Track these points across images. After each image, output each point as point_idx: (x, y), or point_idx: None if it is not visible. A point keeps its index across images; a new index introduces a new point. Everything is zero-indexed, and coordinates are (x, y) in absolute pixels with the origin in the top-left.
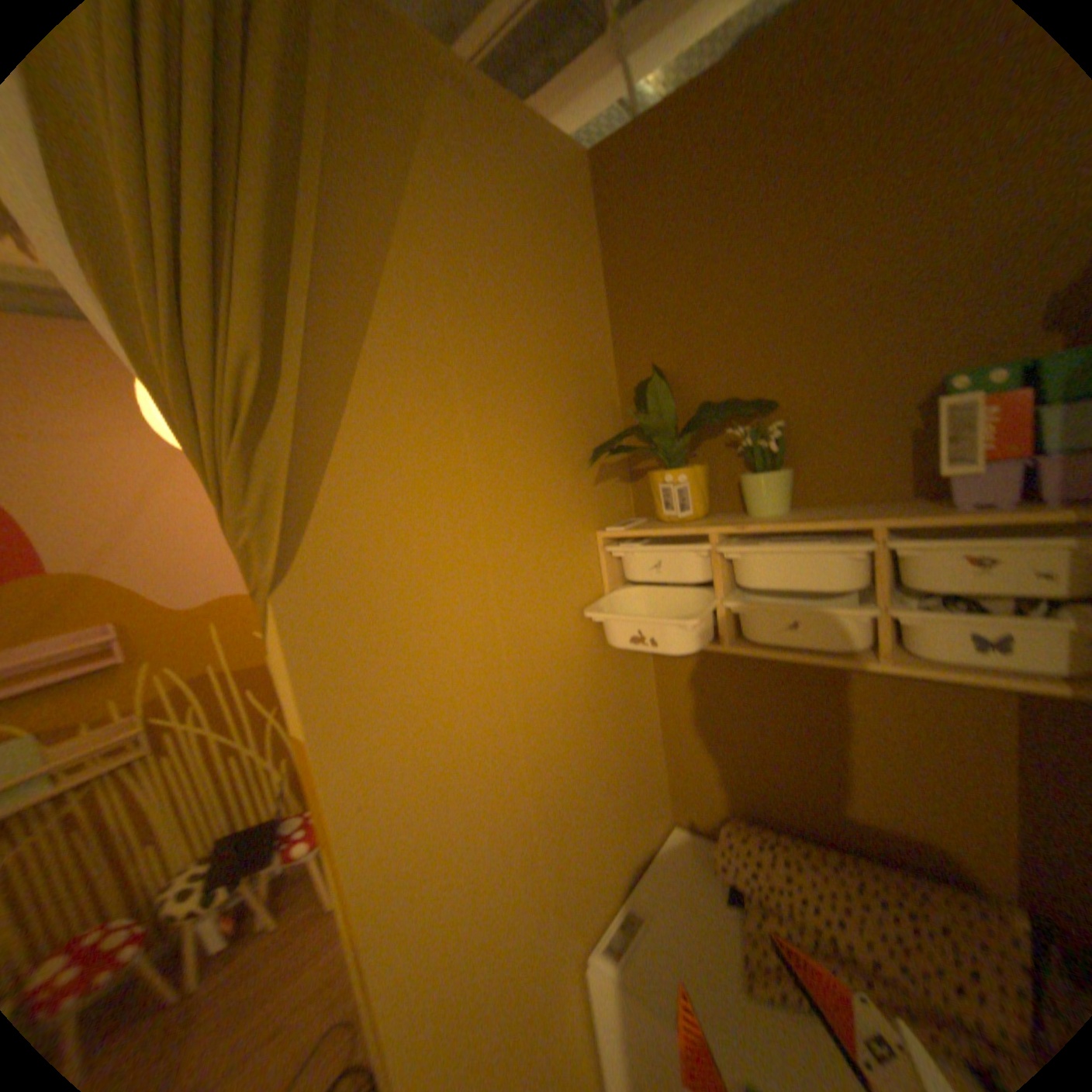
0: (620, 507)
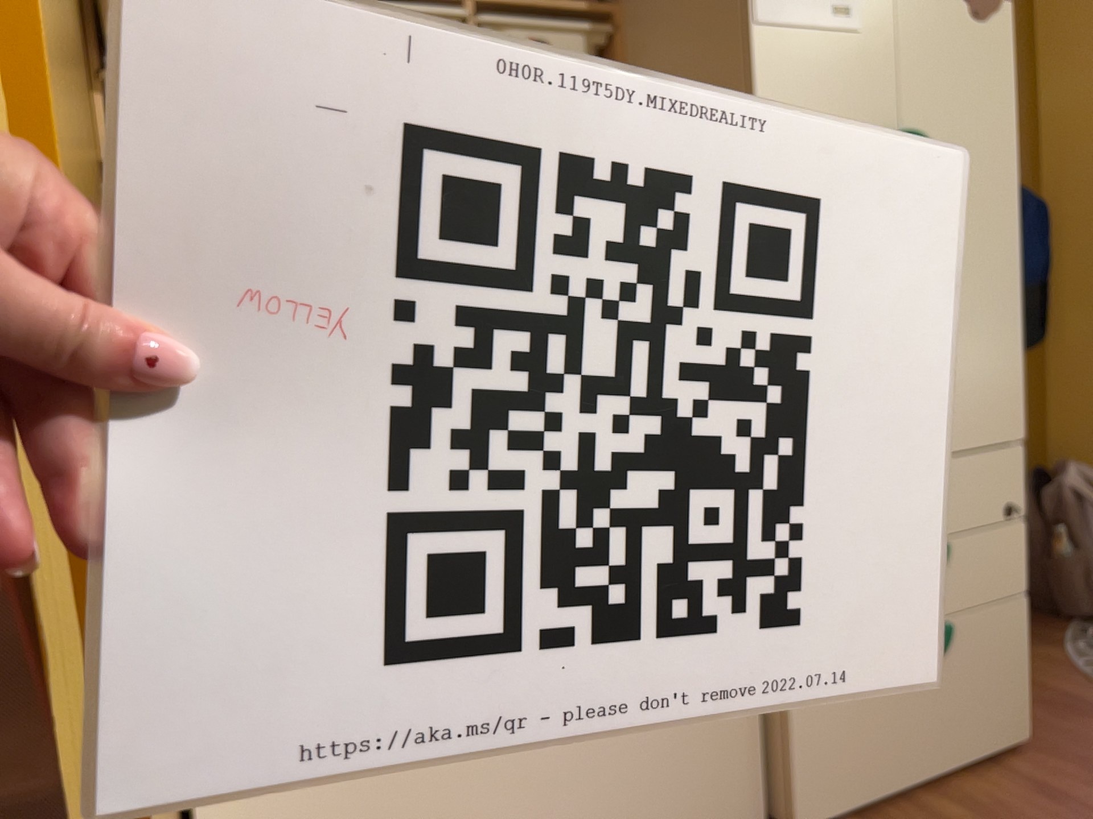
0: None
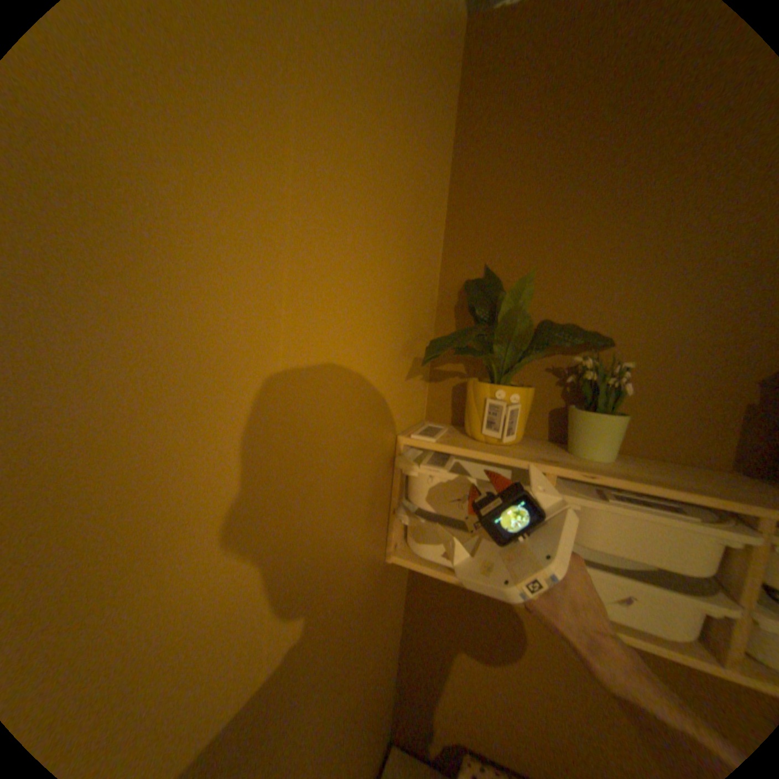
0: (419, 407)
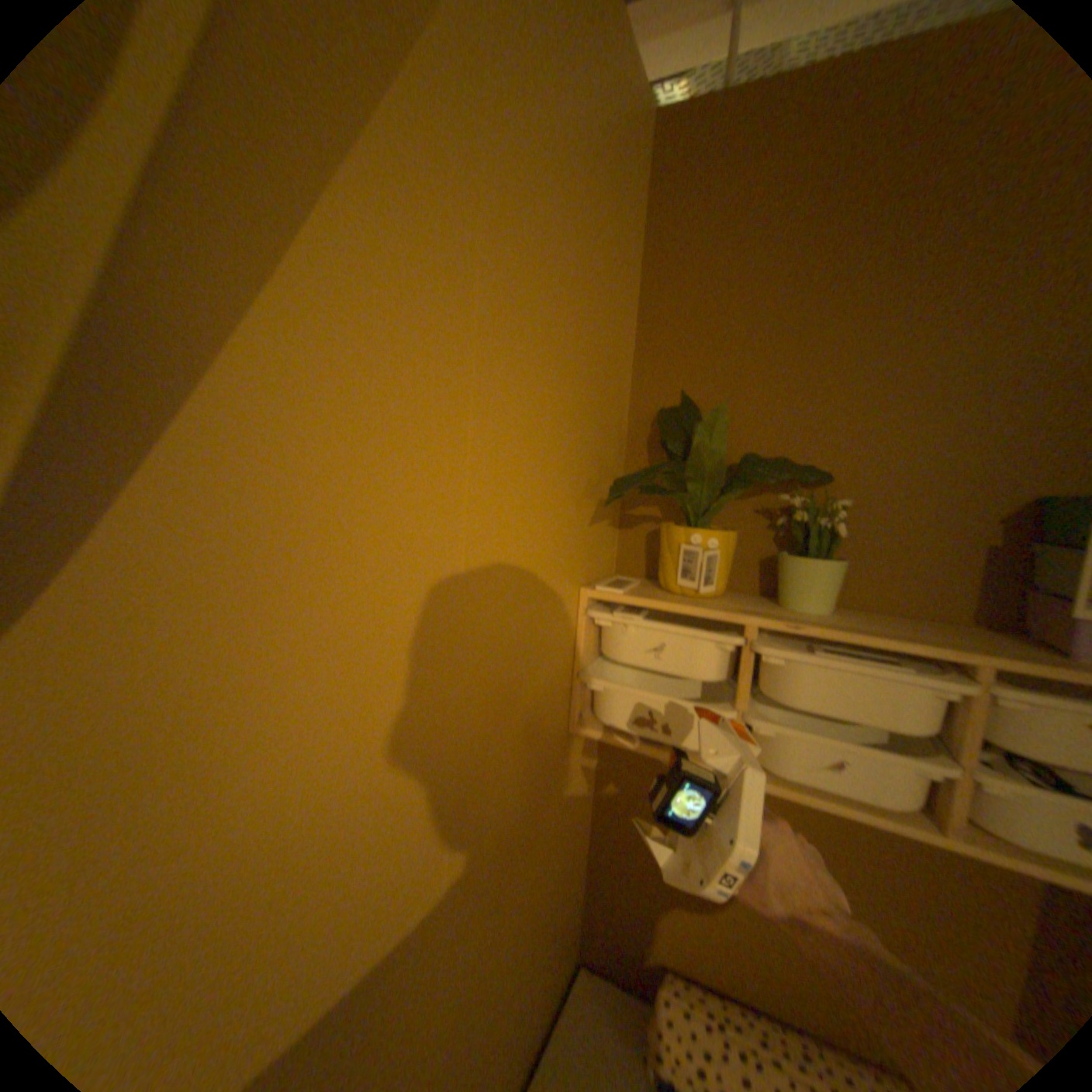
0: (605, 557)
